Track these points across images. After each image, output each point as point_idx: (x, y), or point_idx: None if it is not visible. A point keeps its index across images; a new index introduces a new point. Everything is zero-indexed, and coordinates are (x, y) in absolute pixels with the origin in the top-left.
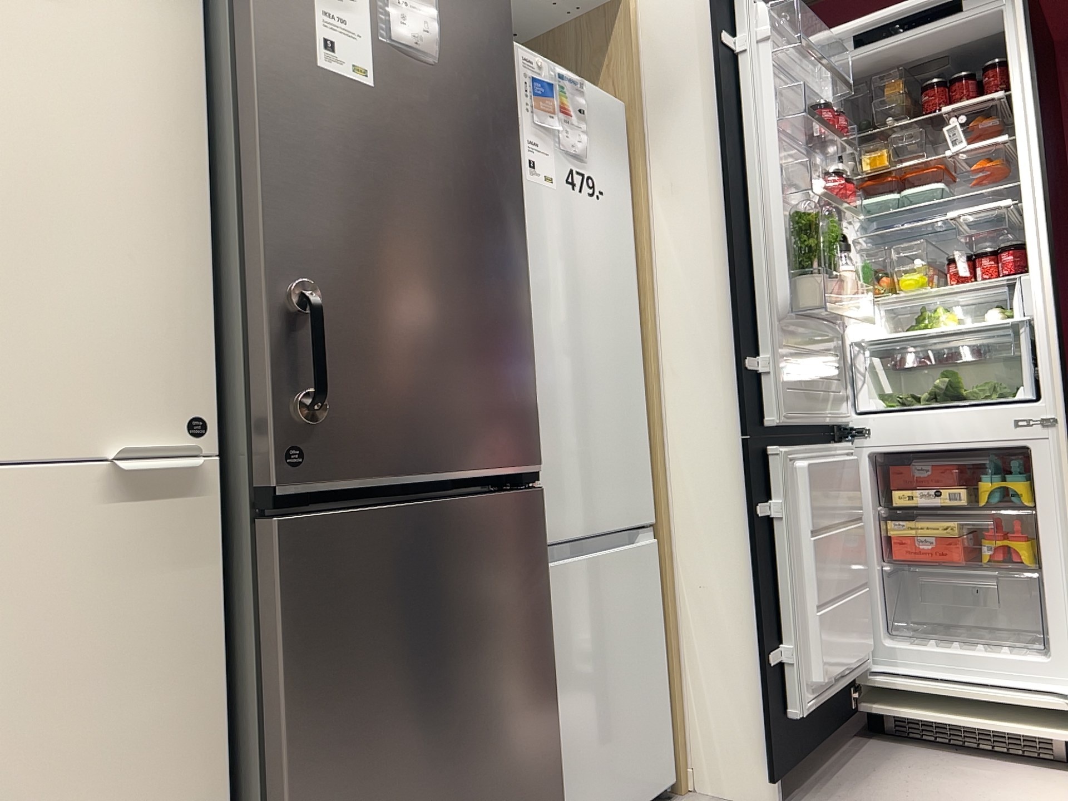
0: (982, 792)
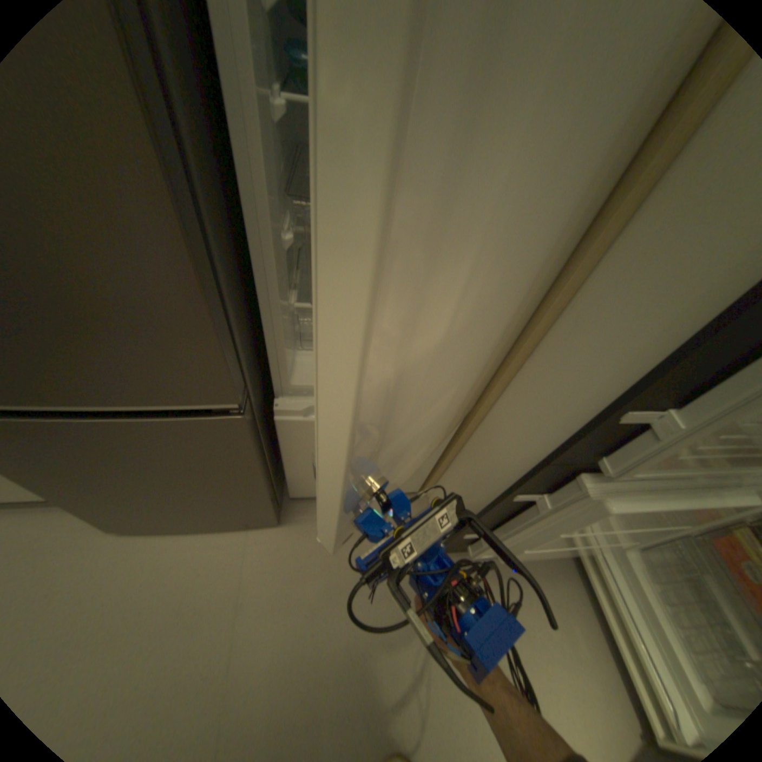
0: (552, 659)
